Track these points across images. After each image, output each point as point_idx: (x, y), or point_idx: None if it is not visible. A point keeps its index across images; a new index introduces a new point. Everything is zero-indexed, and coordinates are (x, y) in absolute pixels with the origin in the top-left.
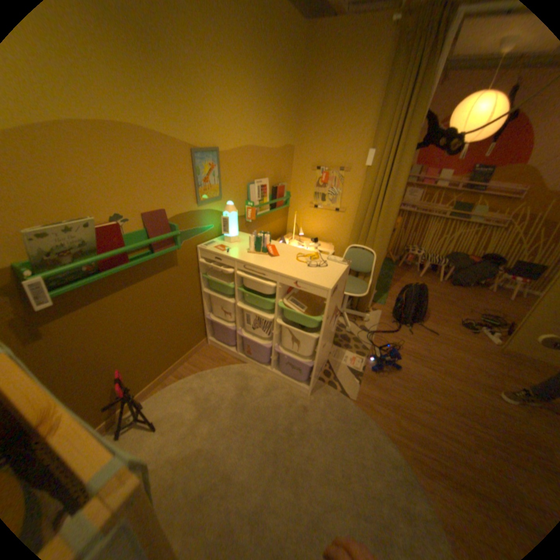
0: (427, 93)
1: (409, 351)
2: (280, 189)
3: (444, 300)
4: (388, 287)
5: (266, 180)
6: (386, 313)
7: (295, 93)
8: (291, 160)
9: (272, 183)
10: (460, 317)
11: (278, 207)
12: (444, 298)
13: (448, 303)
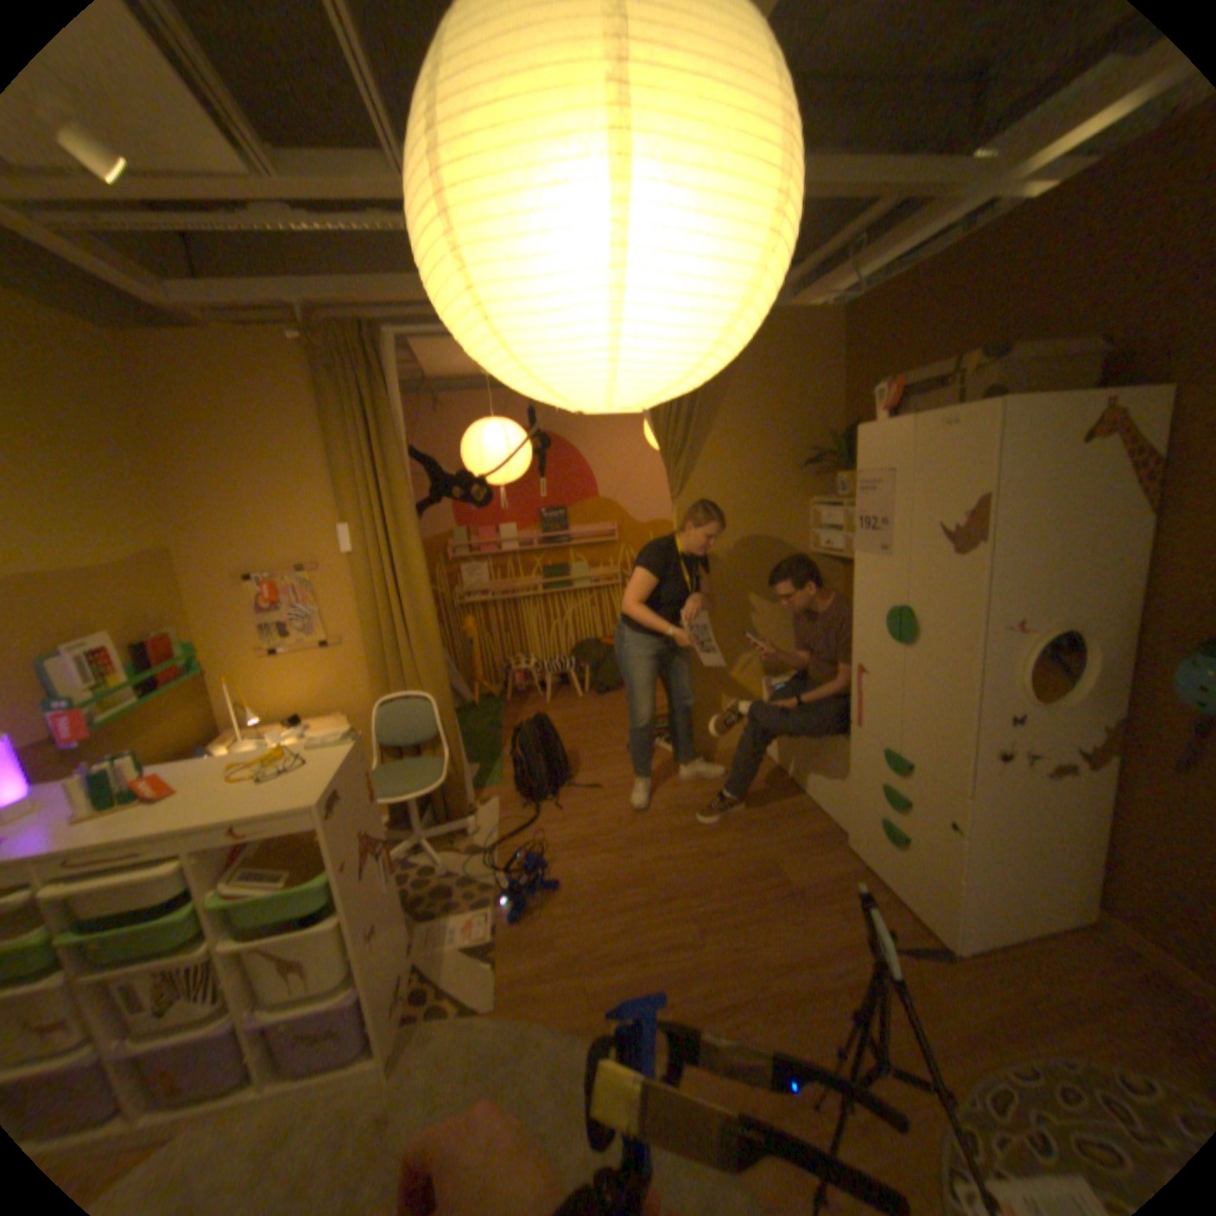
0: (391, 433)
1: (565, 843)
2: (155, 645)
3: (593, 724)
4: (499, 747)
5: (101, 635)
6: (507, 797)
7: (128, 452)
8: (169, 577)
9: (128, 638)
10: (623, 741)
11: (167, 685)
12: (593, 721)
13: (600, 726)
